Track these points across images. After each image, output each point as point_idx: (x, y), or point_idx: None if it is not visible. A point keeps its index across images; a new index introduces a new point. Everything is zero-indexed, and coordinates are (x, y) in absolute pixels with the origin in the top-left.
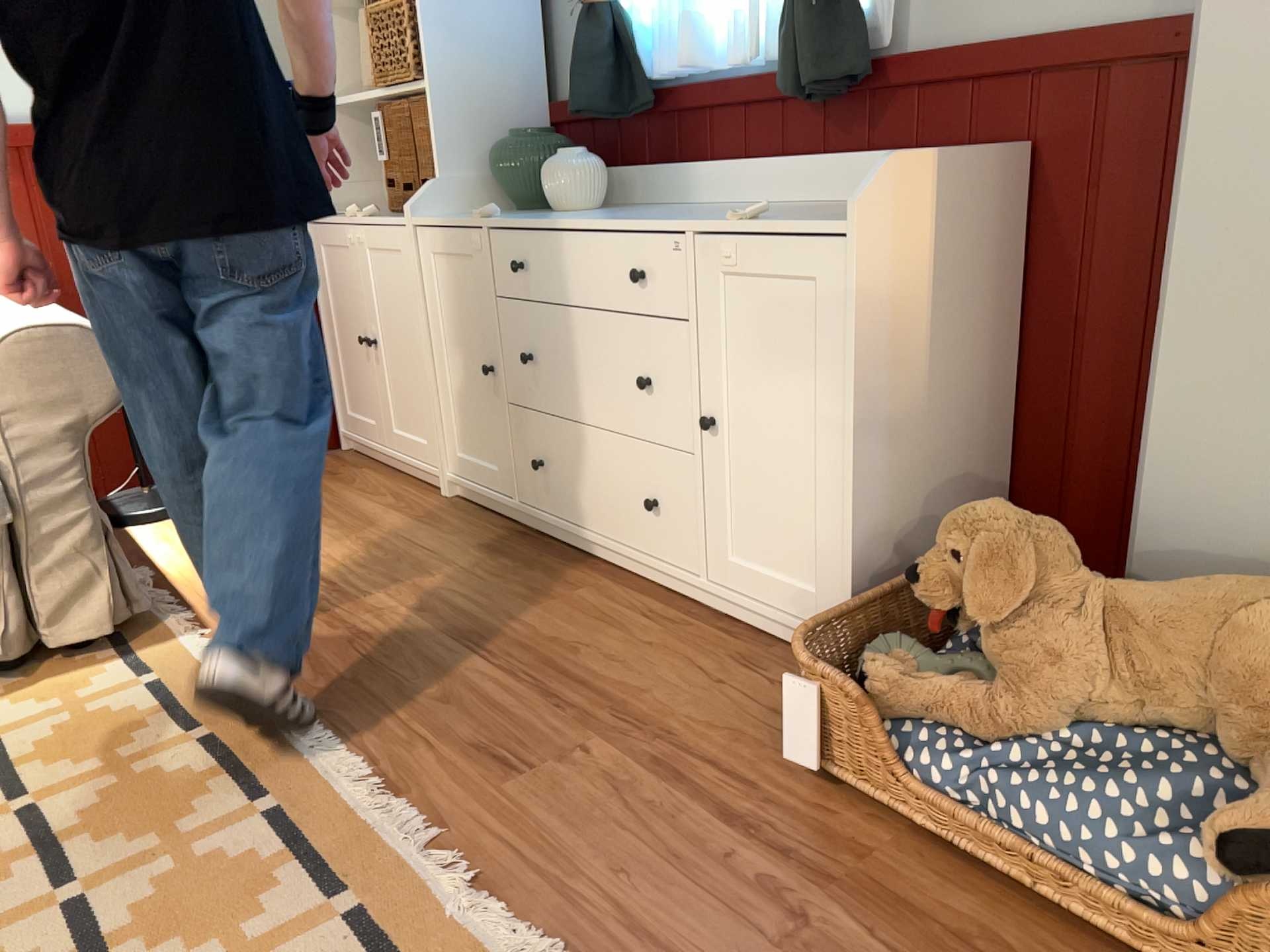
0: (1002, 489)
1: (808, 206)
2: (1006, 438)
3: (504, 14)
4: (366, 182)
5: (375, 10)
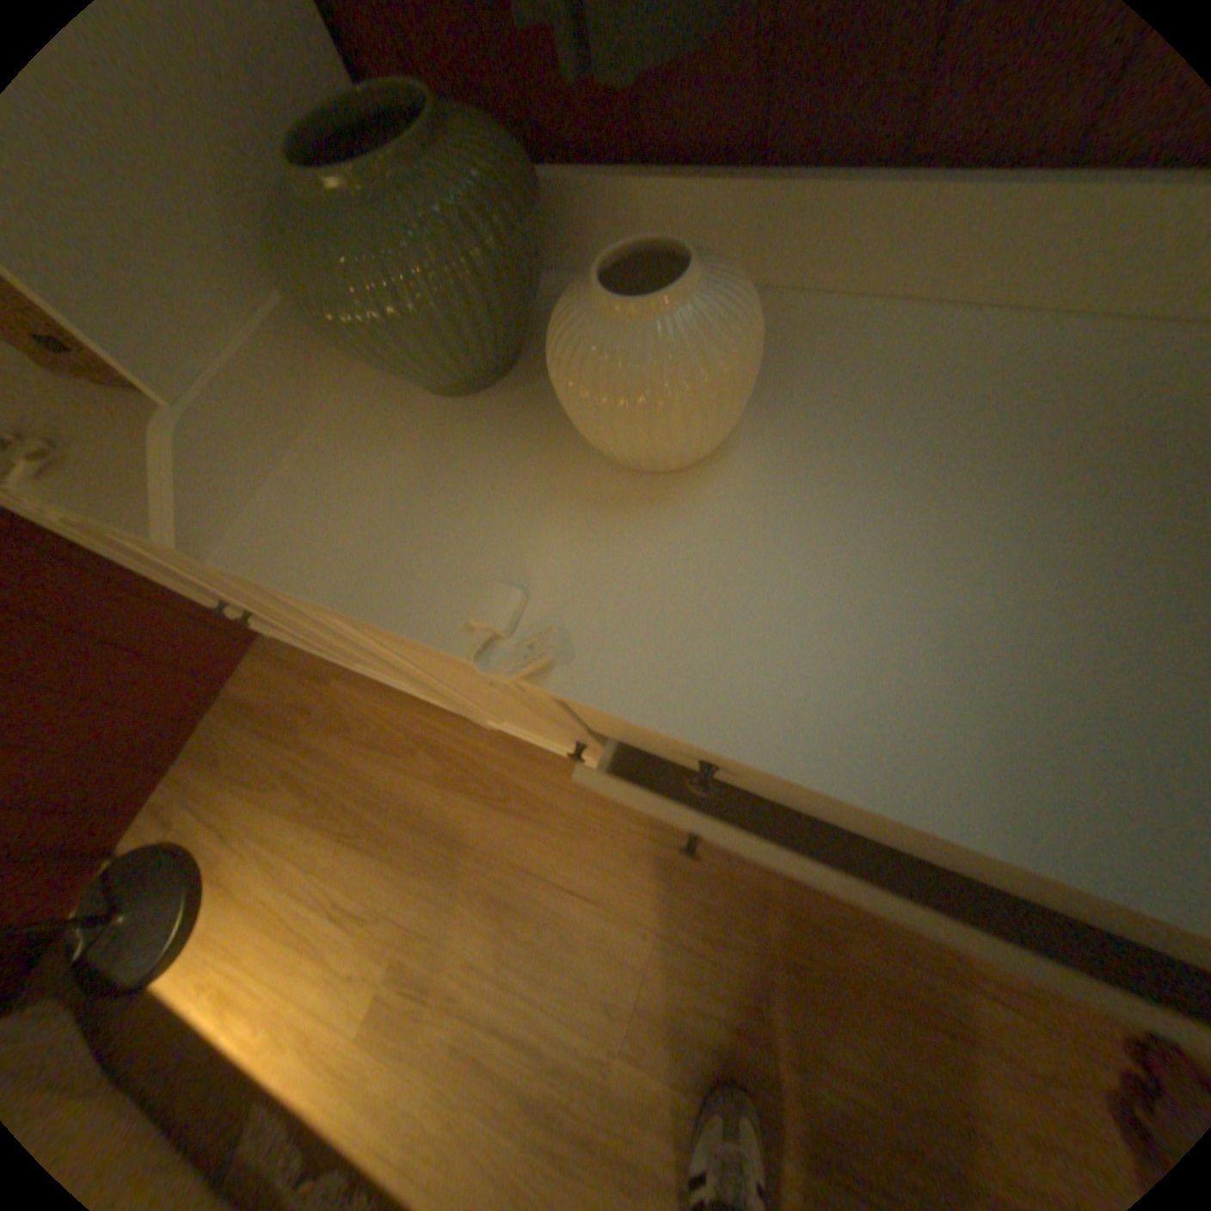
0: None
1: None
2: None
3: None
4: None
5: None
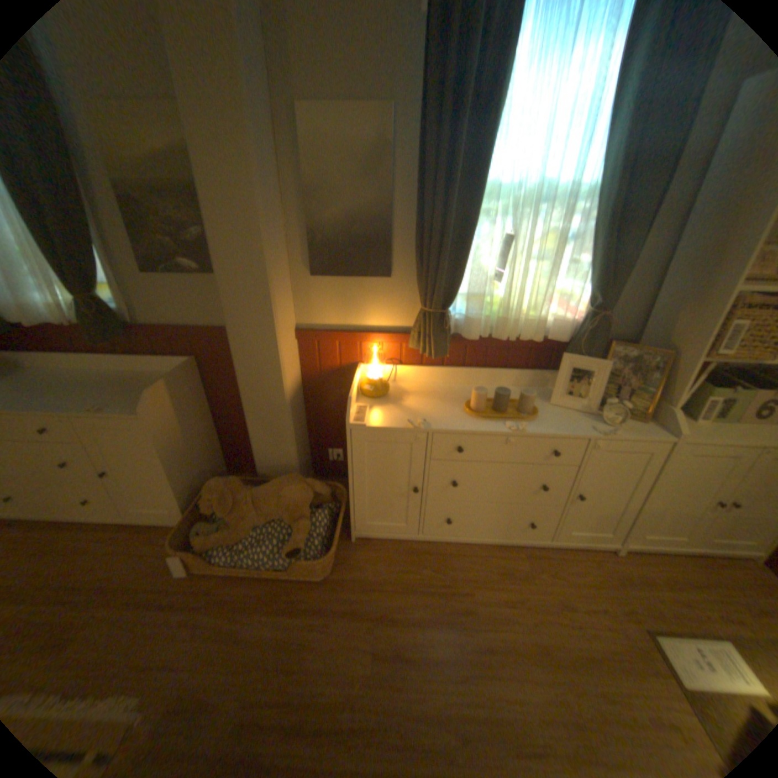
0: (219, 448)
1: (116, 375)
2: (216, 434)
3: None
4: None
5: None
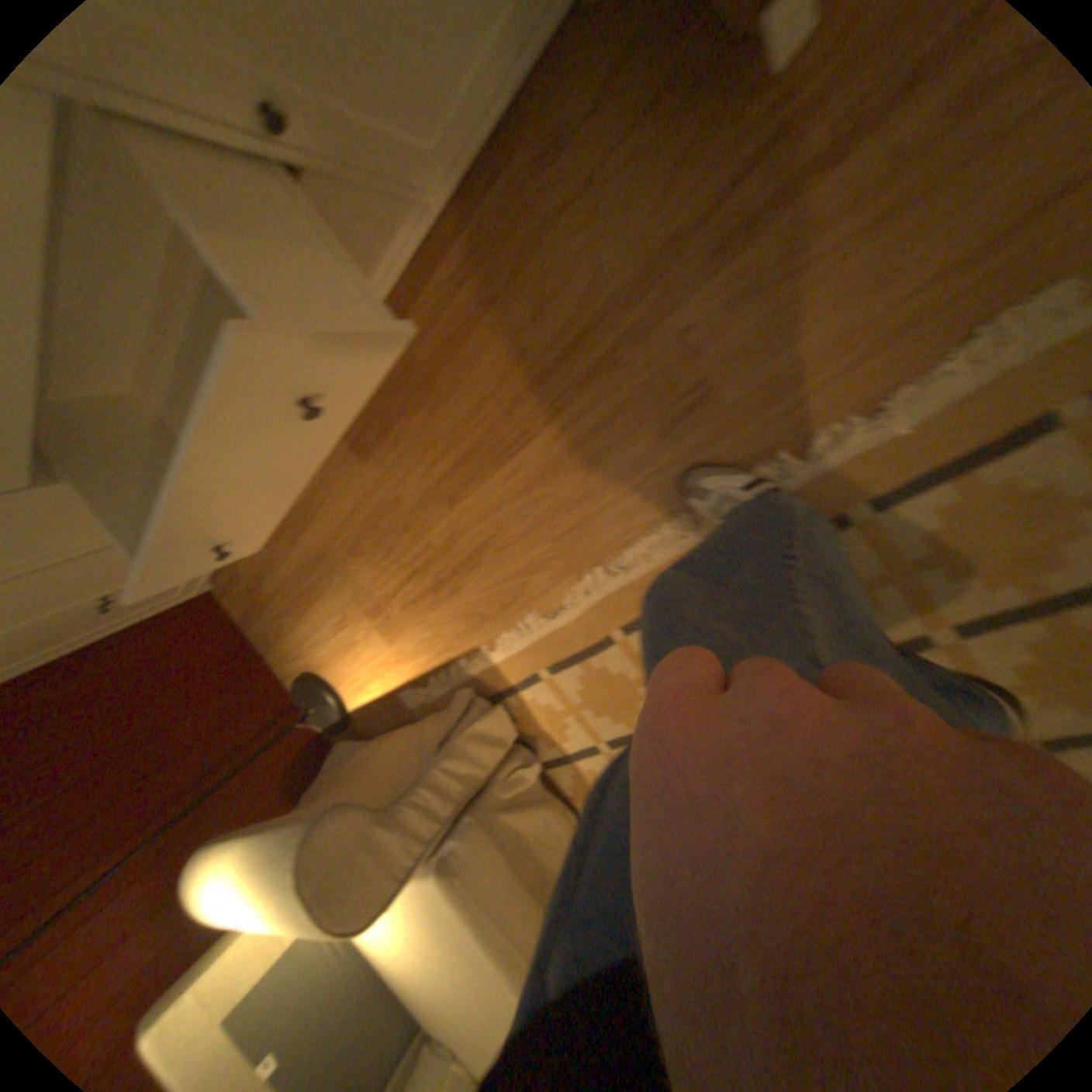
0: None
1: None
2: None
3: None
4: None
5: None
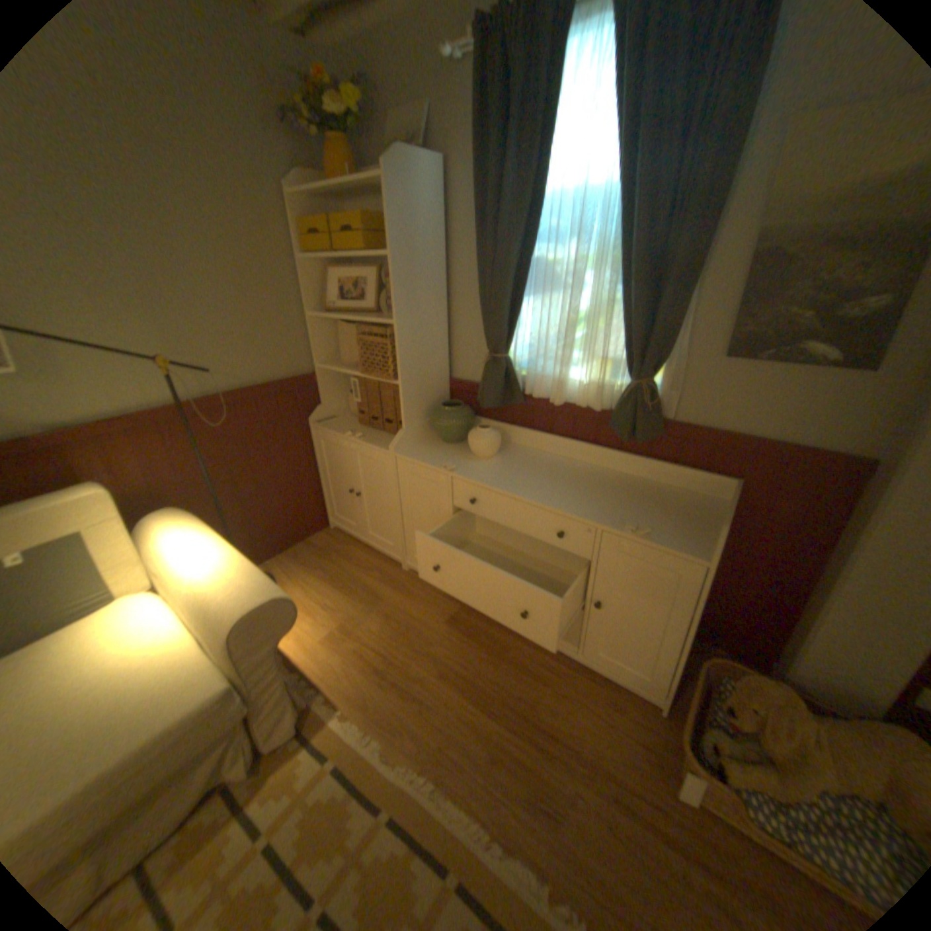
0: None
1: (620, 478)
2: None
3: (434, 339)
4: (338, 399)
5: (359, 330)
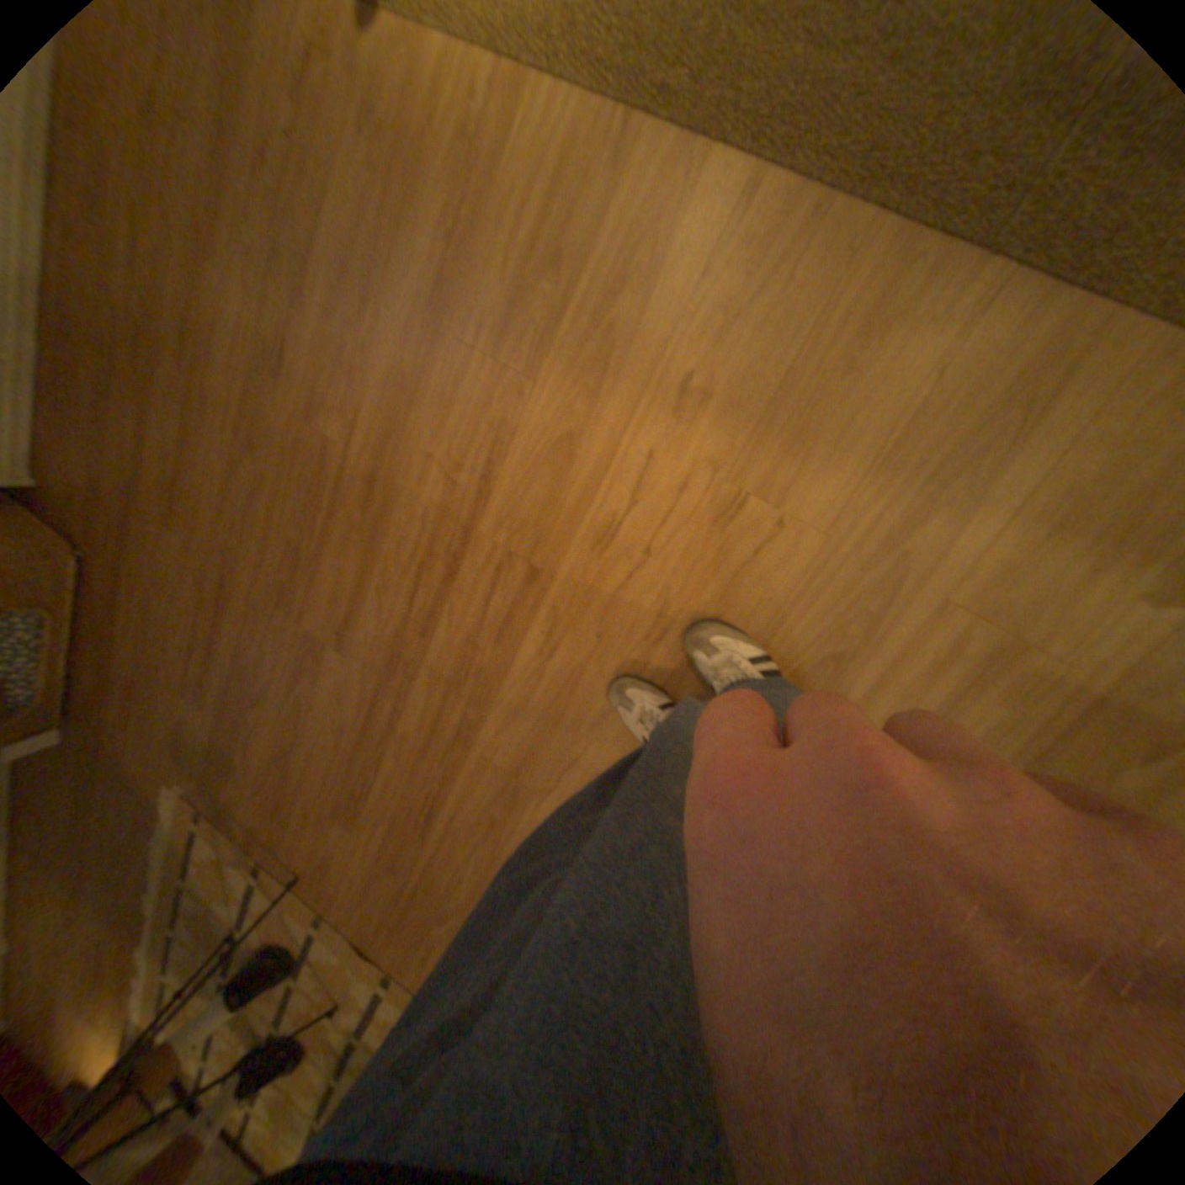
0: None
1: None
2: None
3: None
4: None
5: None
